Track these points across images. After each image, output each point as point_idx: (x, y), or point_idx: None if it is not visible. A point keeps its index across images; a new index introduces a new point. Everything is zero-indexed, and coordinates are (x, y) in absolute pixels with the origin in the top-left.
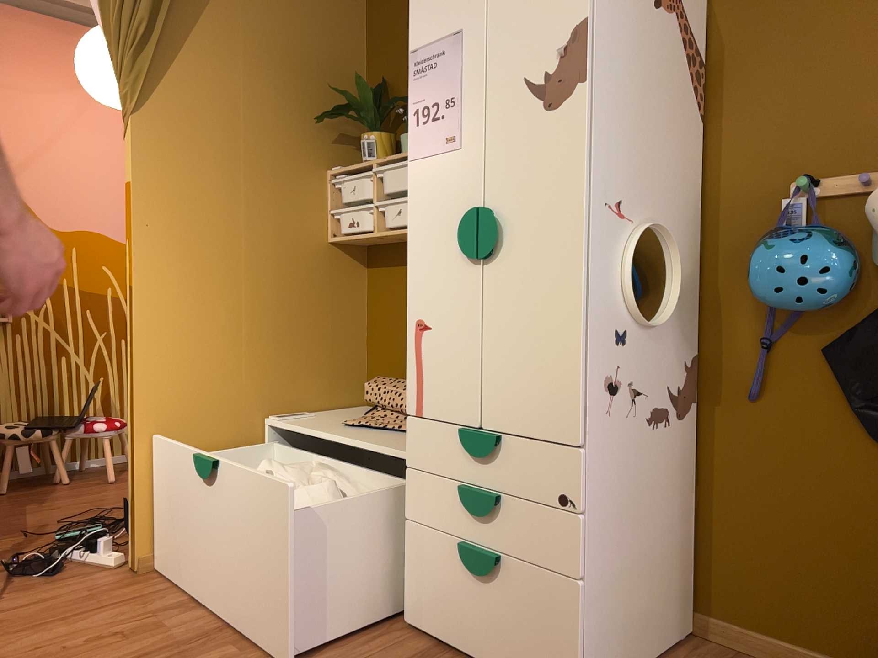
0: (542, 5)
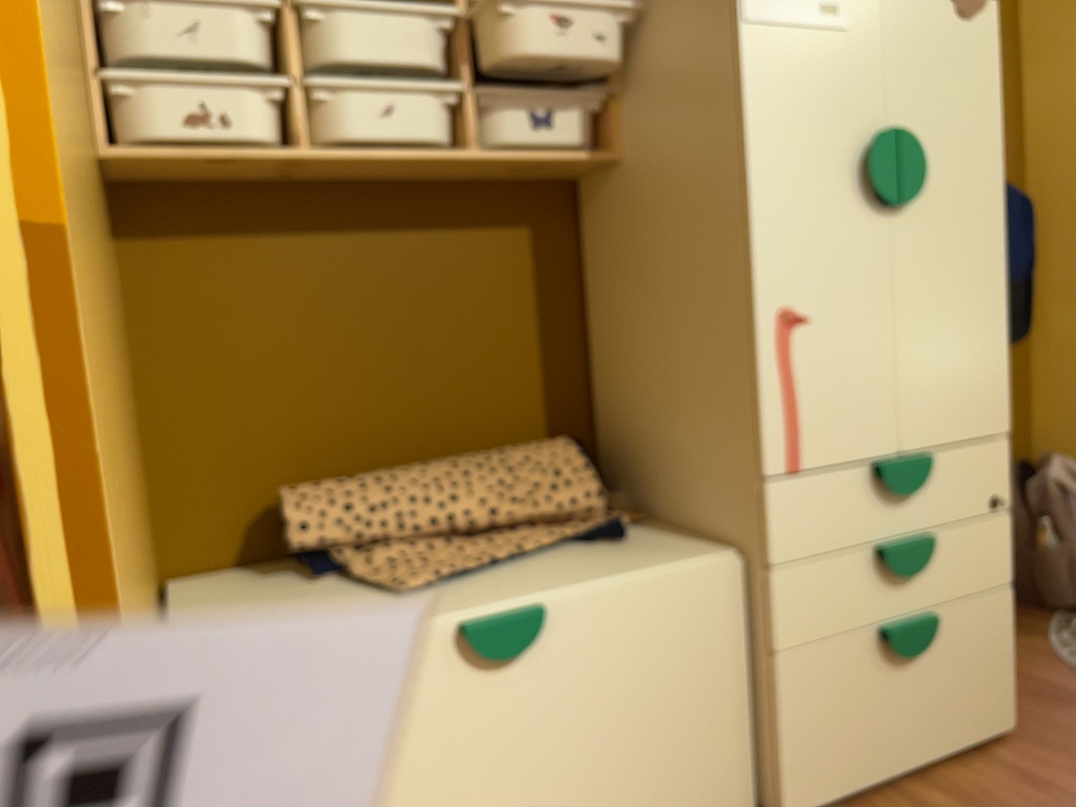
0: None
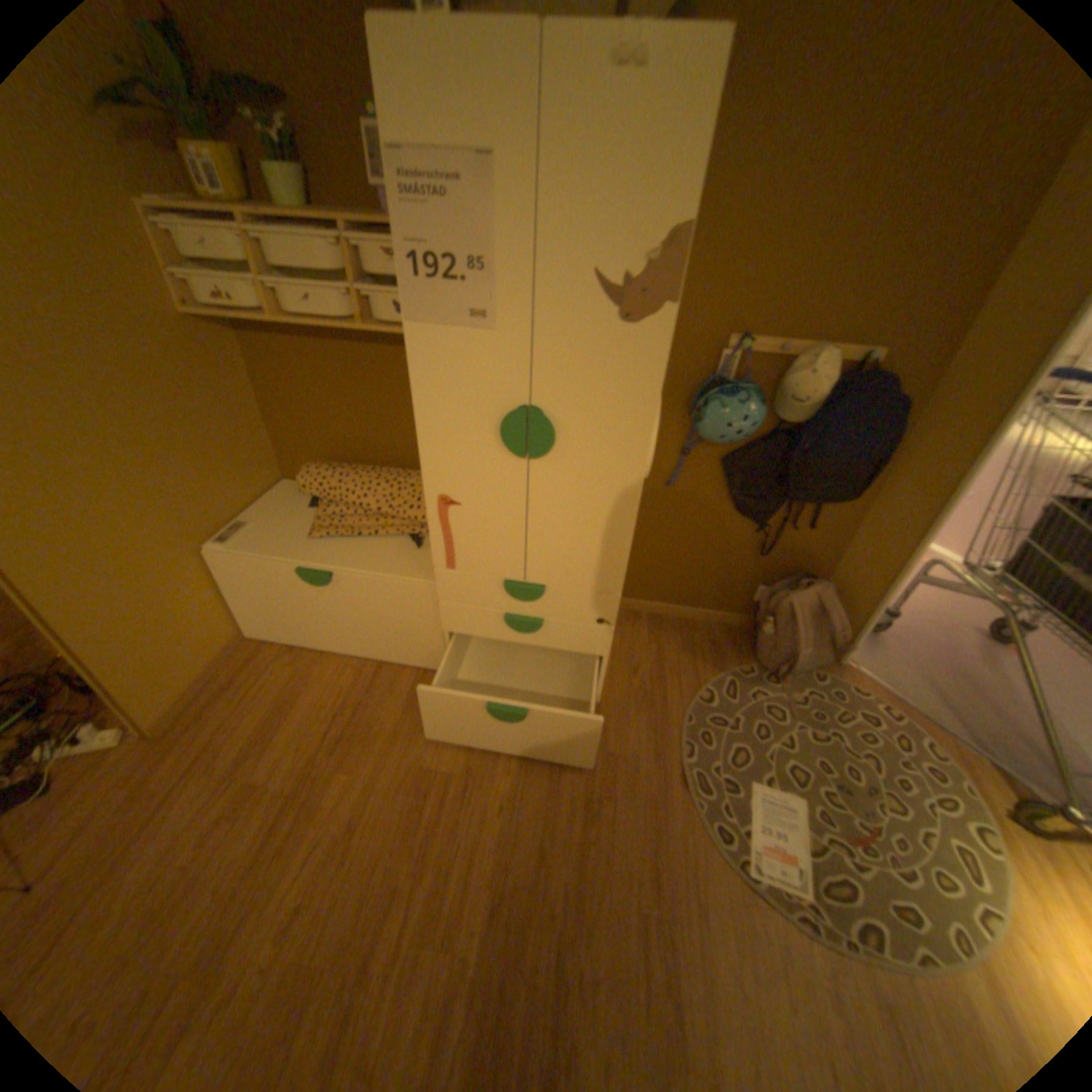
0: (632, 170)
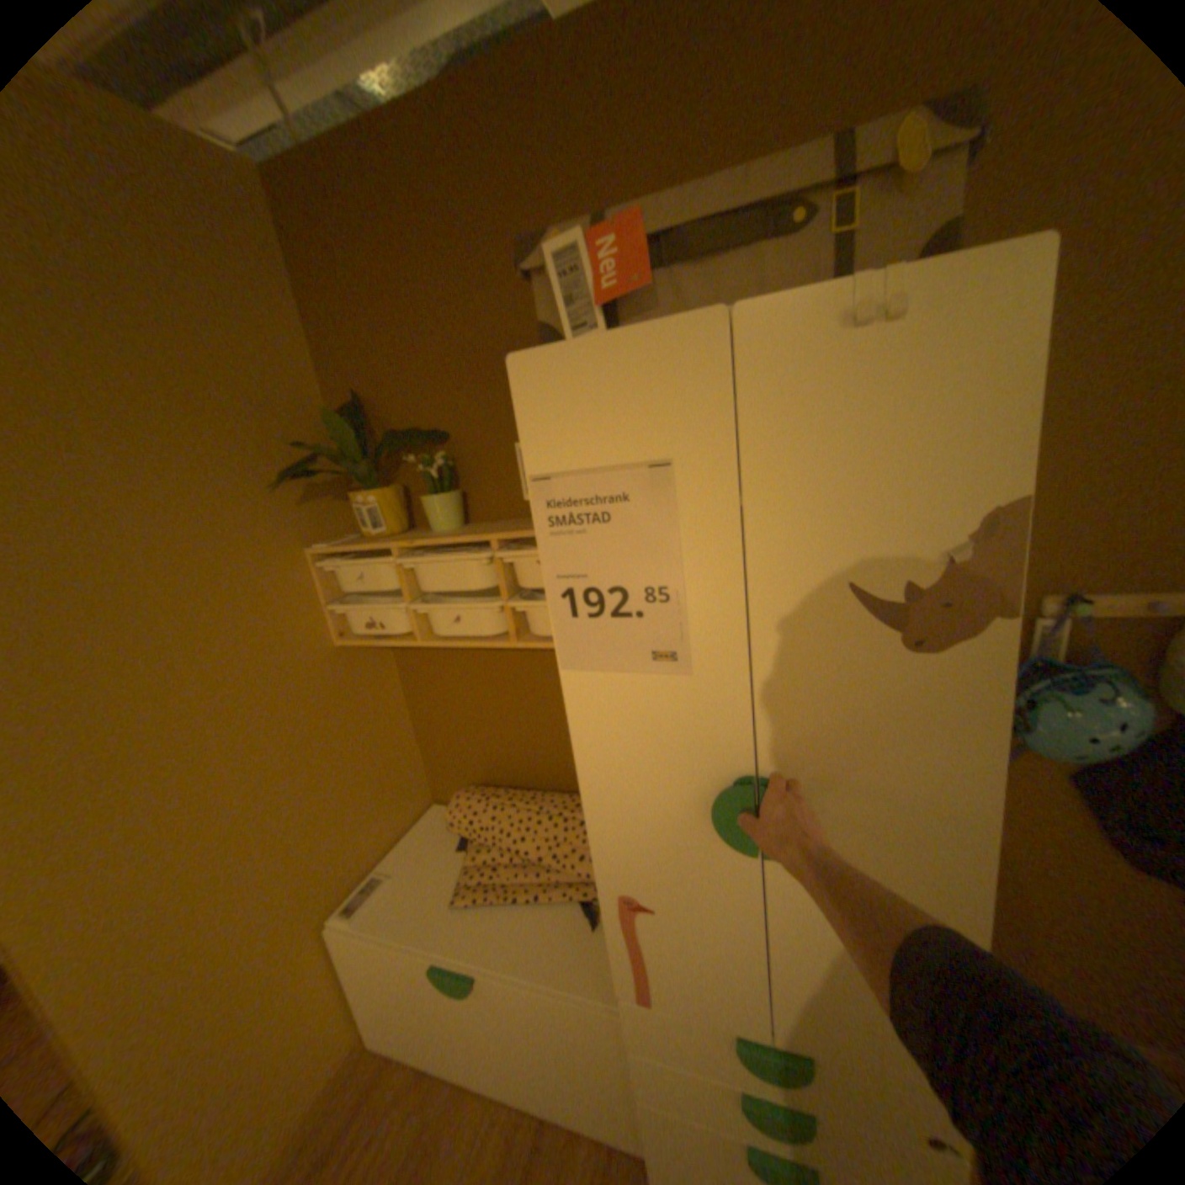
0: (898, 444)
